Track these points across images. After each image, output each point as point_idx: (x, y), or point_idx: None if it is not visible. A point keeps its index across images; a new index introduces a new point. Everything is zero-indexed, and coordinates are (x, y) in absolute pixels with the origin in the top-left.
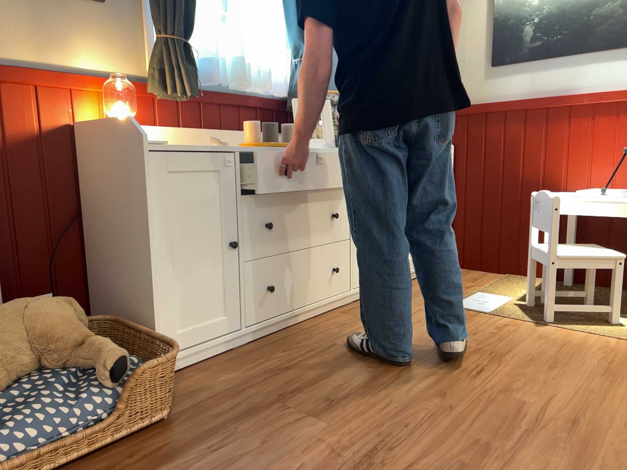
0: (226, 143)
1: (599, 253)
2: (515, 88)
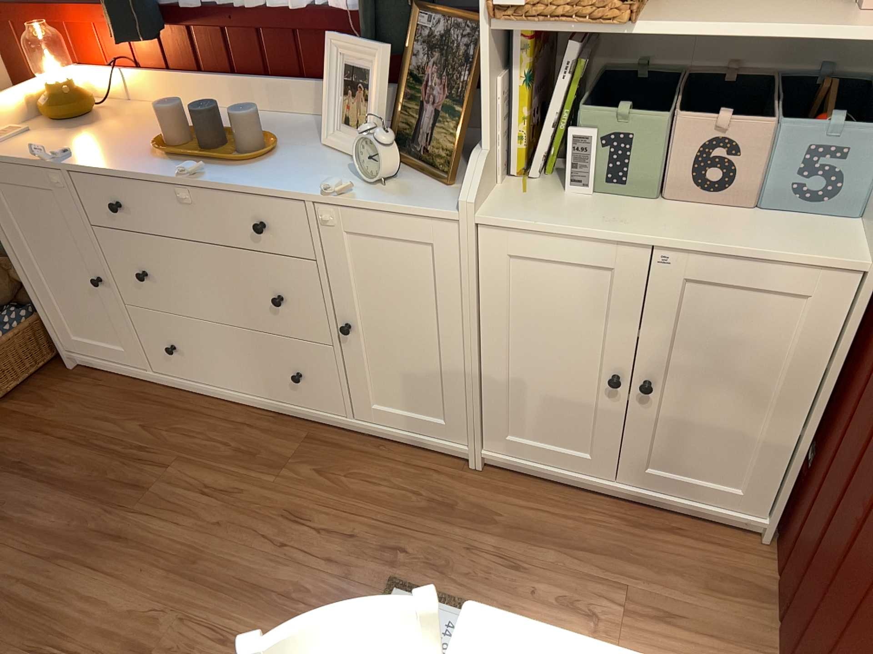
0: (59, 155)
1: None
2: None
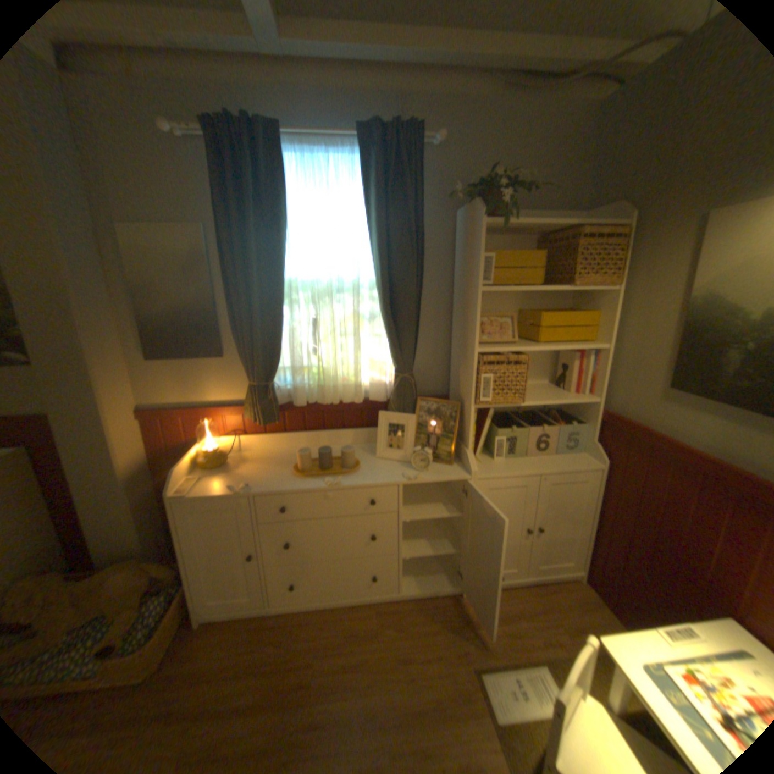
0: (245, 489)
1: None
2: (701, 432)
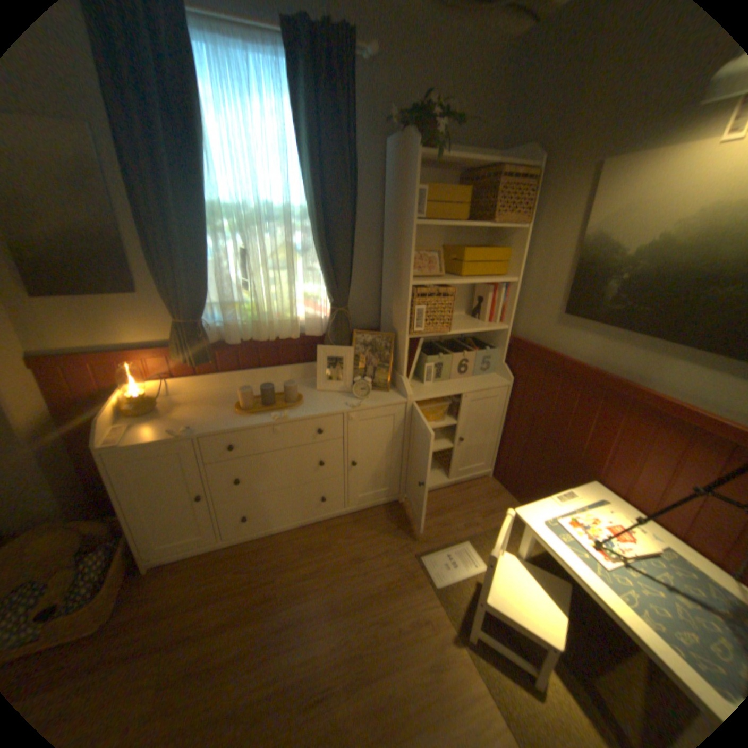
0: (187, 431)
1: (542, 625)
2: (584, 348)
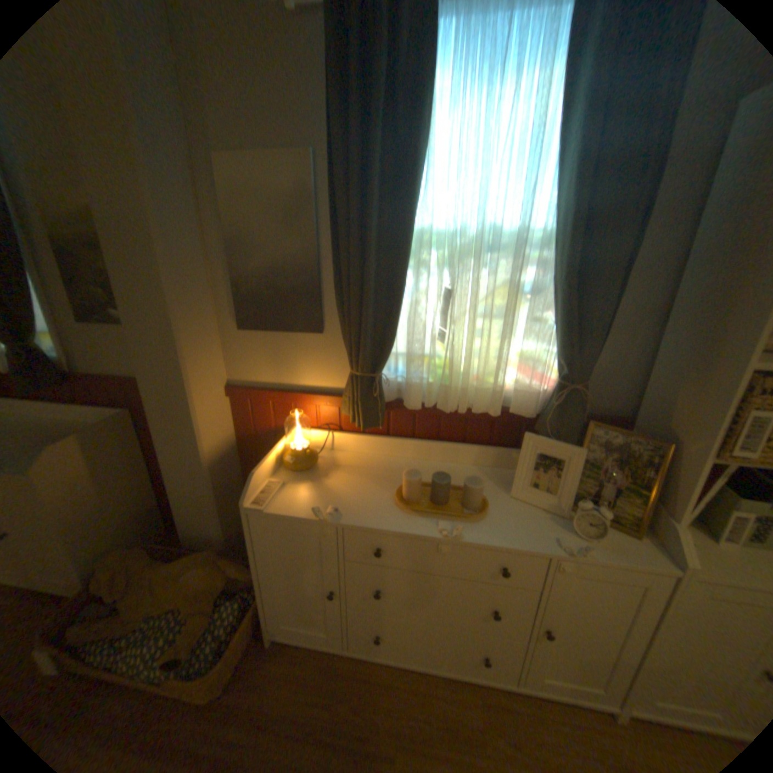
0: (334, 515)
1: None
2: None
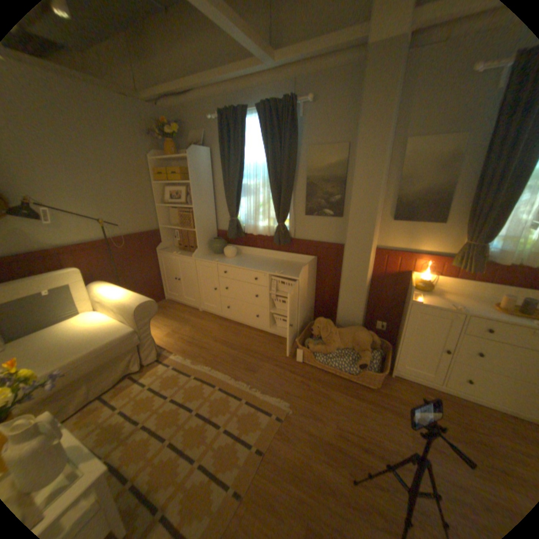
0: (465, 310)
1: None
2: None
